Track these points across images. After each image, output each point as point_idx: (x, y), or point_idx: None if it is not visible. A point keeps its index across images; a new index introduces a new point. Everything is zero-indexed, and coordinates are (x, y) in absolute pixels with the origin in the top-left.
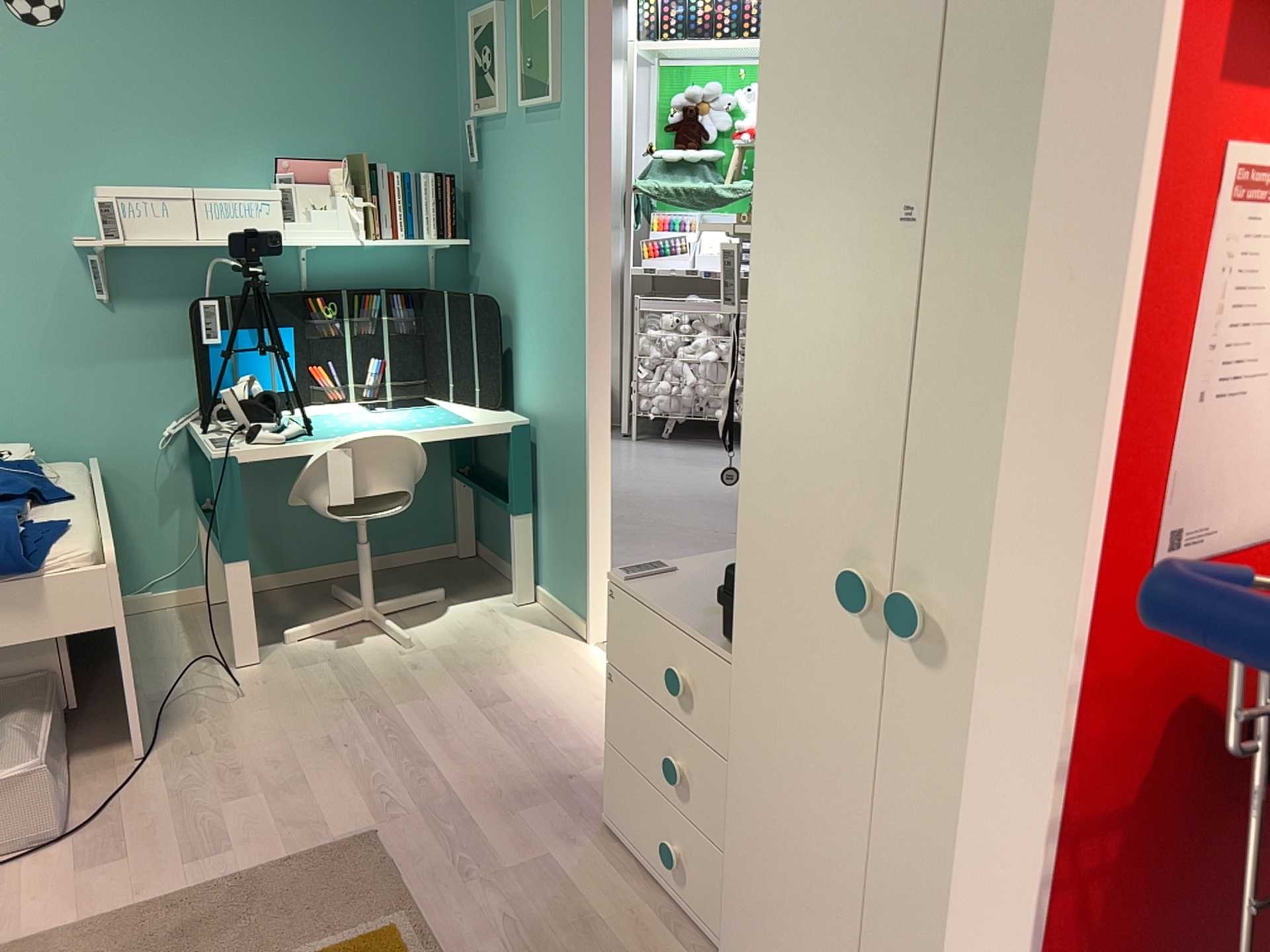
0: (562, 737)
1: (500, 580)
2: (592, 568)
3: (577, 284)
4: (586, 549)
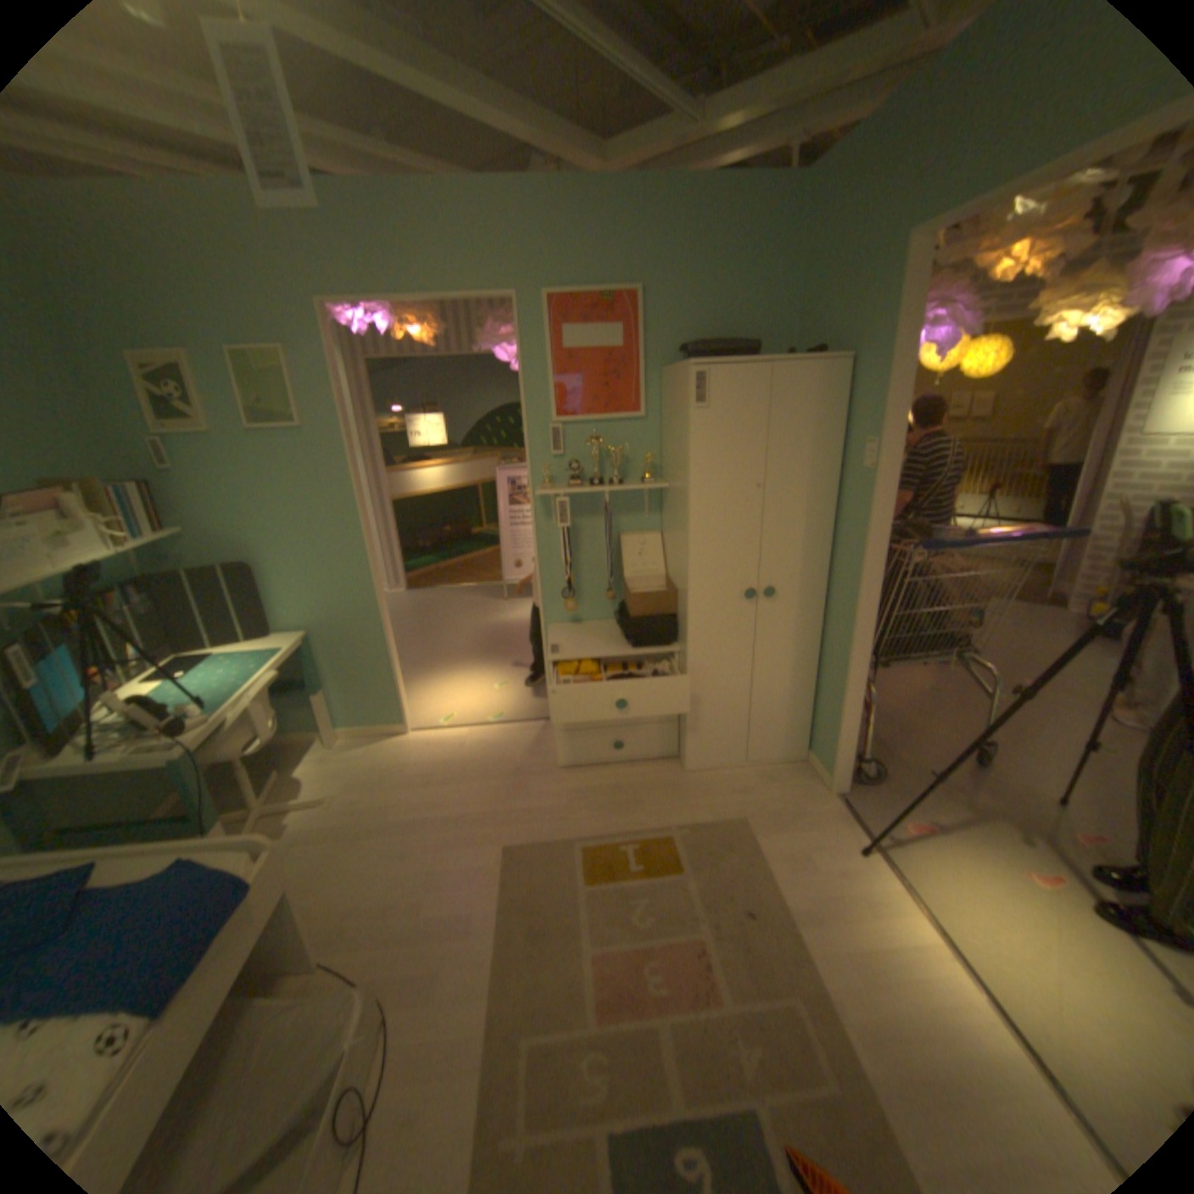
0: (482, 764)
1: (286, 747)
2: (400, 692)
3: (350, 538)
4: (391, 685)
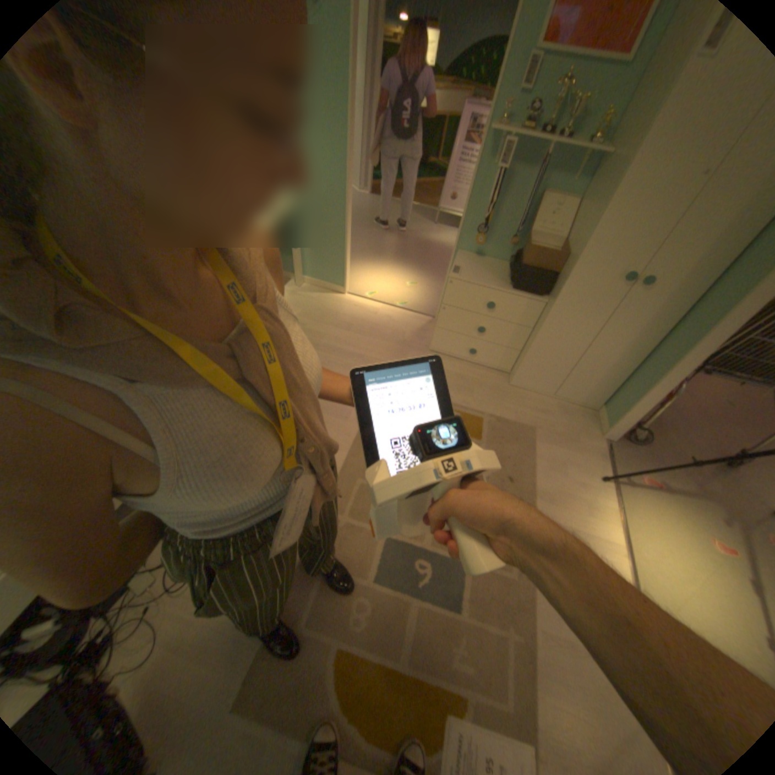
0: (383, 330)
1: None
2: (346, 265)
3: (337, 130)
4: (342, 258)
